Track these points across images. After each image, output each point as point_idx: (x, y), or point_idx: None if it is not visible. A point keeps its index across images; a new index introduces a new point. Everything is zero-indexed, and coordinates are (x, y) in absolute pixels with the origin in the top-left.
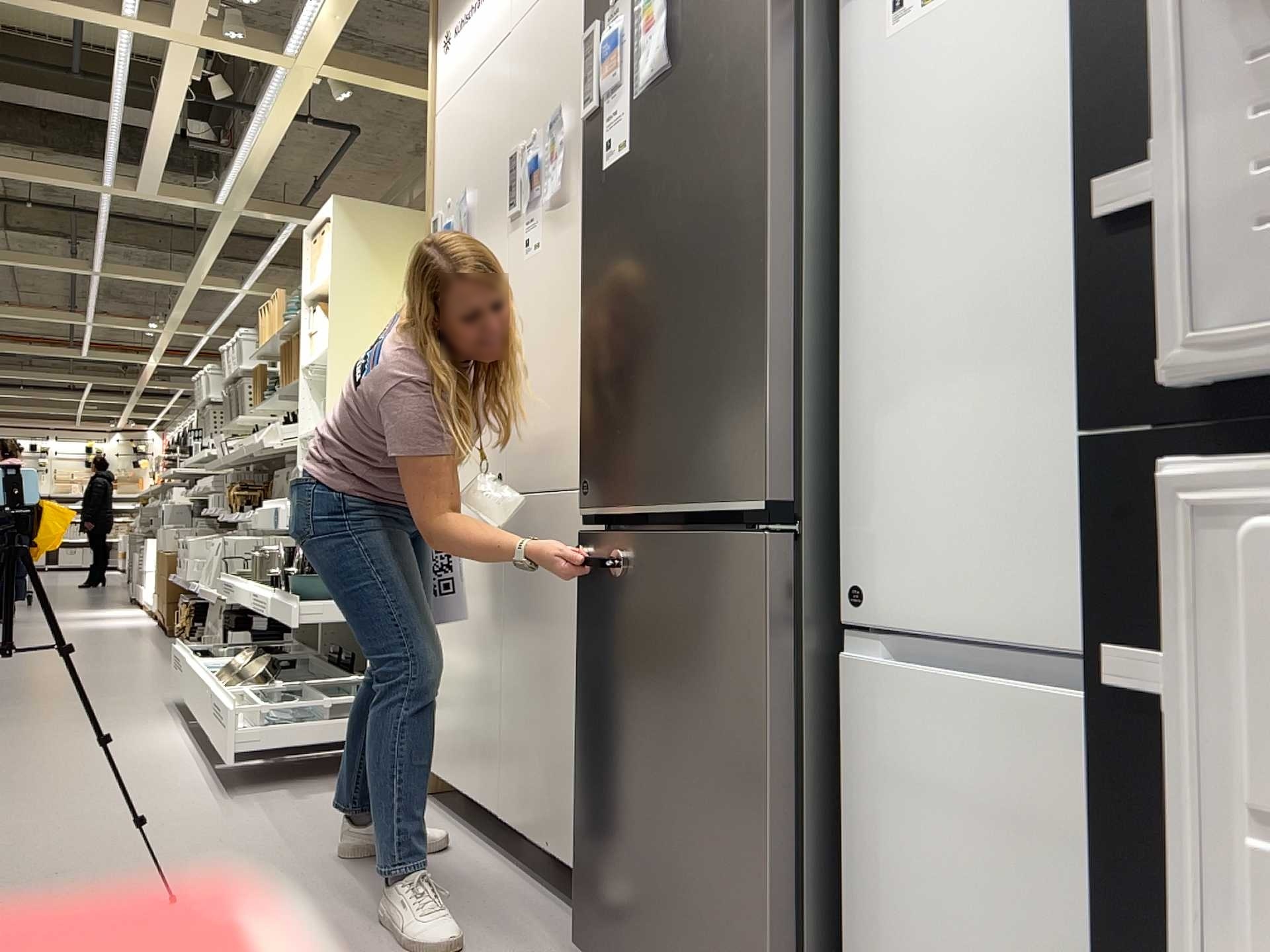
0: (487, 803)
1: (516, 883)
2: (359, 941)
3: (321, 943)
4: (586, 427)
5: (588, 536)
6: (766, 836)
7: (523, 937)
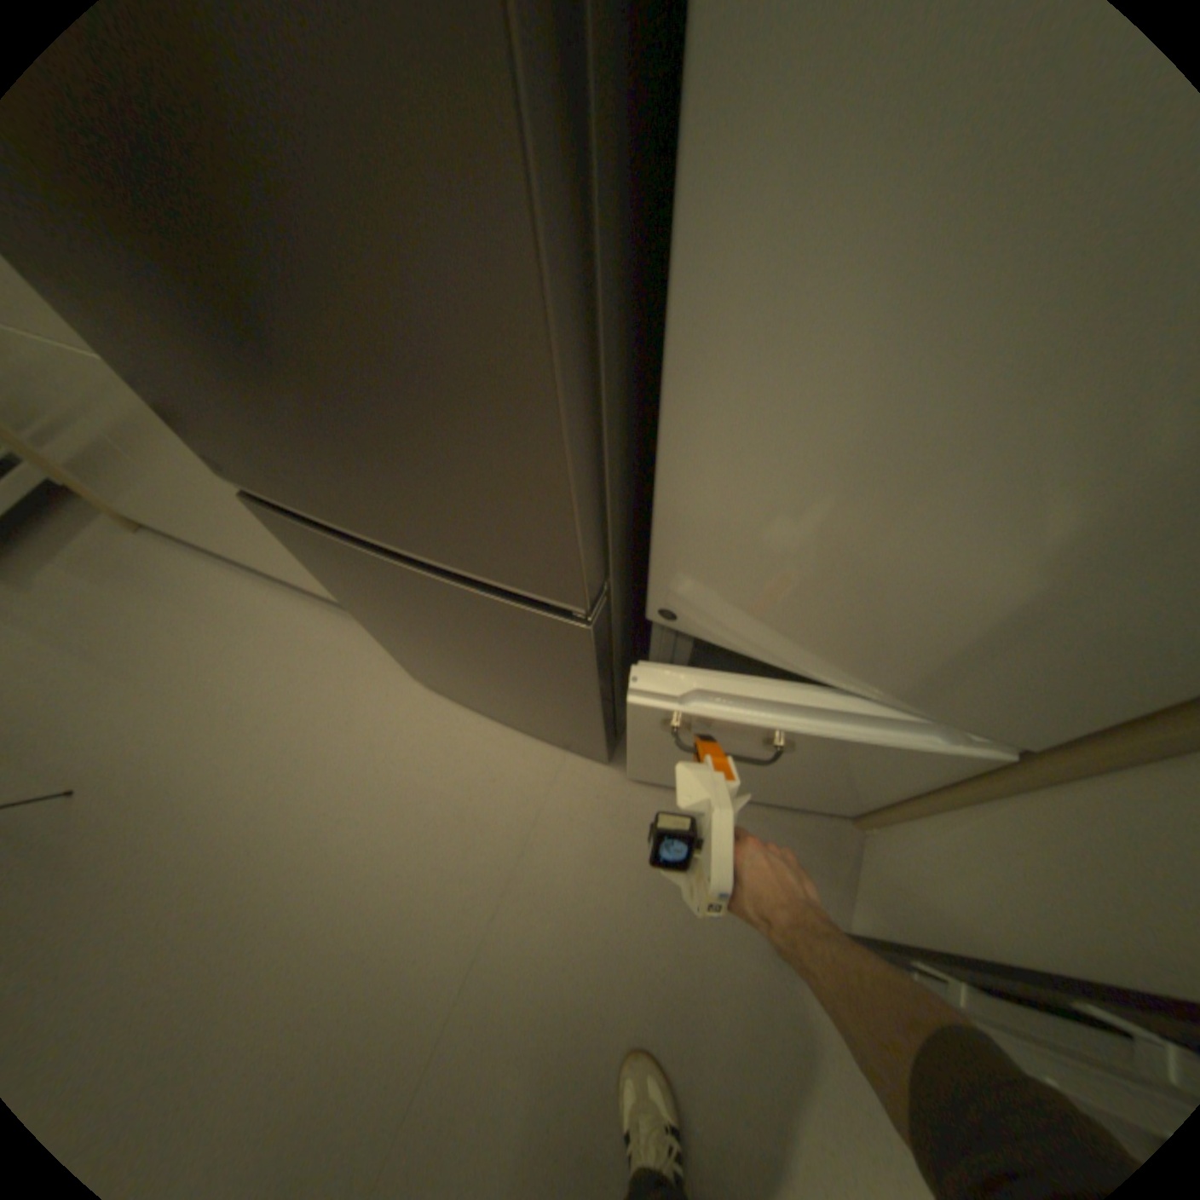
0: (232, 557)
1: (311, 609)
2: (257, 739)
3: (233, 759)
4: (137, 383)
5: (252, 496)
6: (593, 715)
7: (362, 667)
